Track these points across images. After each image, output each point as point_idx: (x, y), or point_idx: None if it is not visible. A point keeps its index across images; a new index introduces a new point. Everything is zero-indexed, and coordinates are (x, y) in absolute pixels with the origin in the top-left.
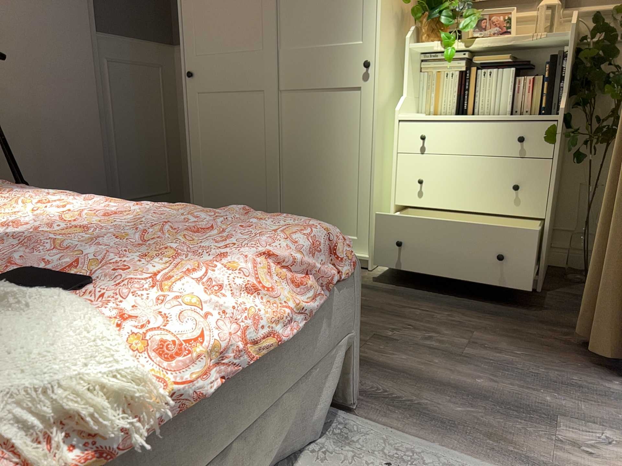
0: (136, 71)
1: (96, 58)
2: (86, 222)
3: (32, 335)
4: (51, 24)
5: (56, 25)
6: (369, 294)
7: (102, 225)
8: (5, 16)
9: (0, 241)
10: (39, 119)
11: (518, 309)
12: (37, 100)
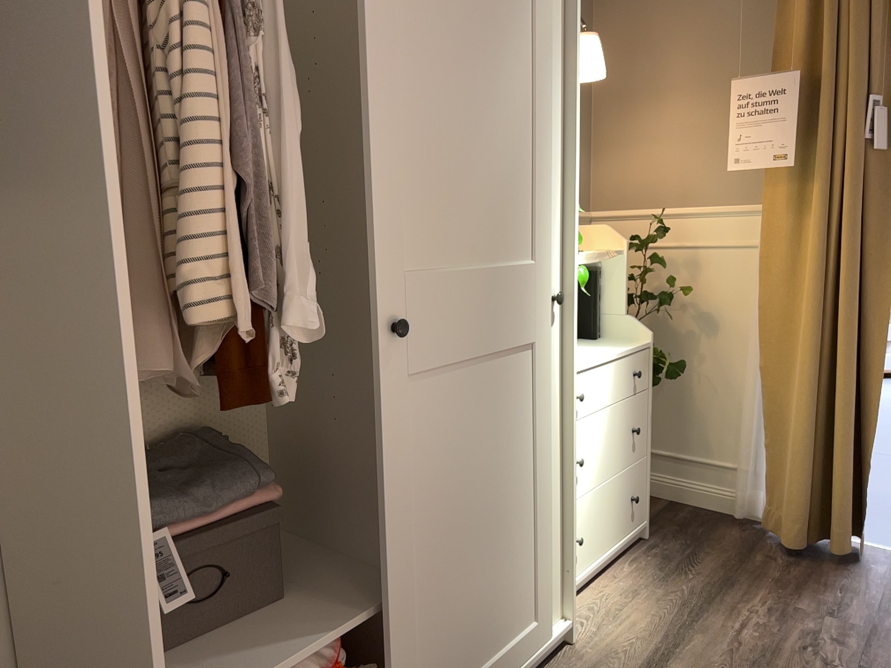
0: None
1: None
2: None
3: None
4: None
5: None
6: (686, 663)
7: None
8: None
9: None
10: None
11: (701, 563)
12: None
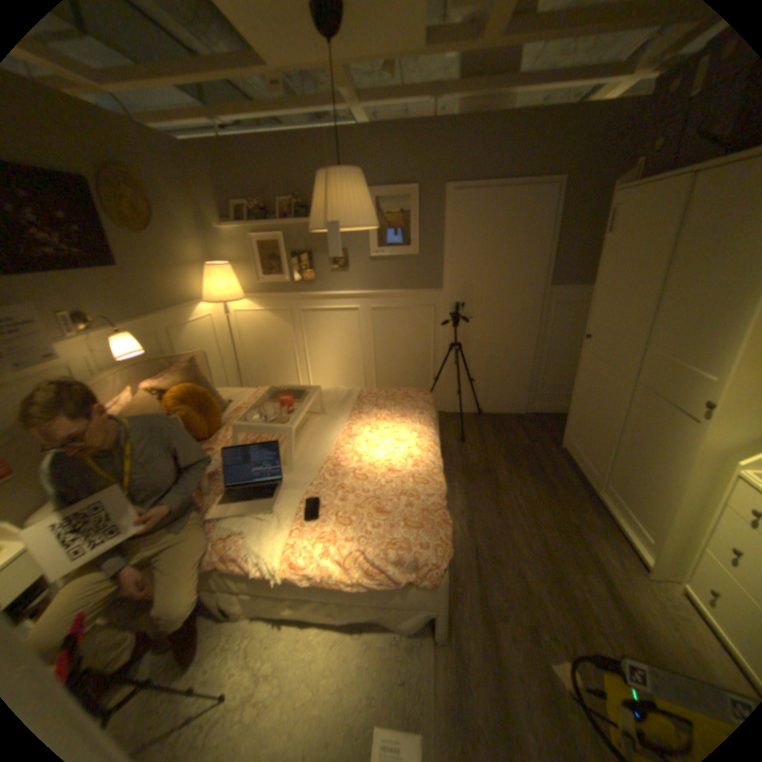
0: (579, 308)
1: (543, 303)
2: (382, 468)
3: (279, 534)
4: (513, 287)
5: (516, 287)
6: (602, 596)
7: (384, 473)
8: (485, 288)
9: (350, 466)
10: (492, 343)
11: None
12: (493, 332)
